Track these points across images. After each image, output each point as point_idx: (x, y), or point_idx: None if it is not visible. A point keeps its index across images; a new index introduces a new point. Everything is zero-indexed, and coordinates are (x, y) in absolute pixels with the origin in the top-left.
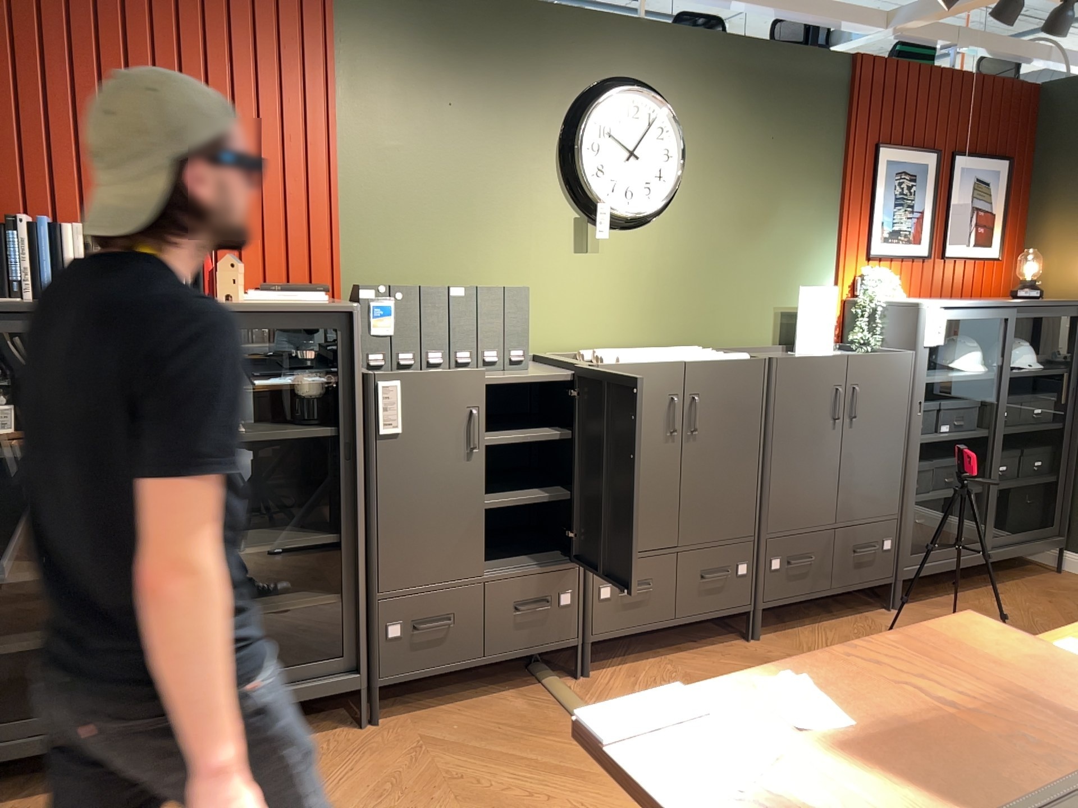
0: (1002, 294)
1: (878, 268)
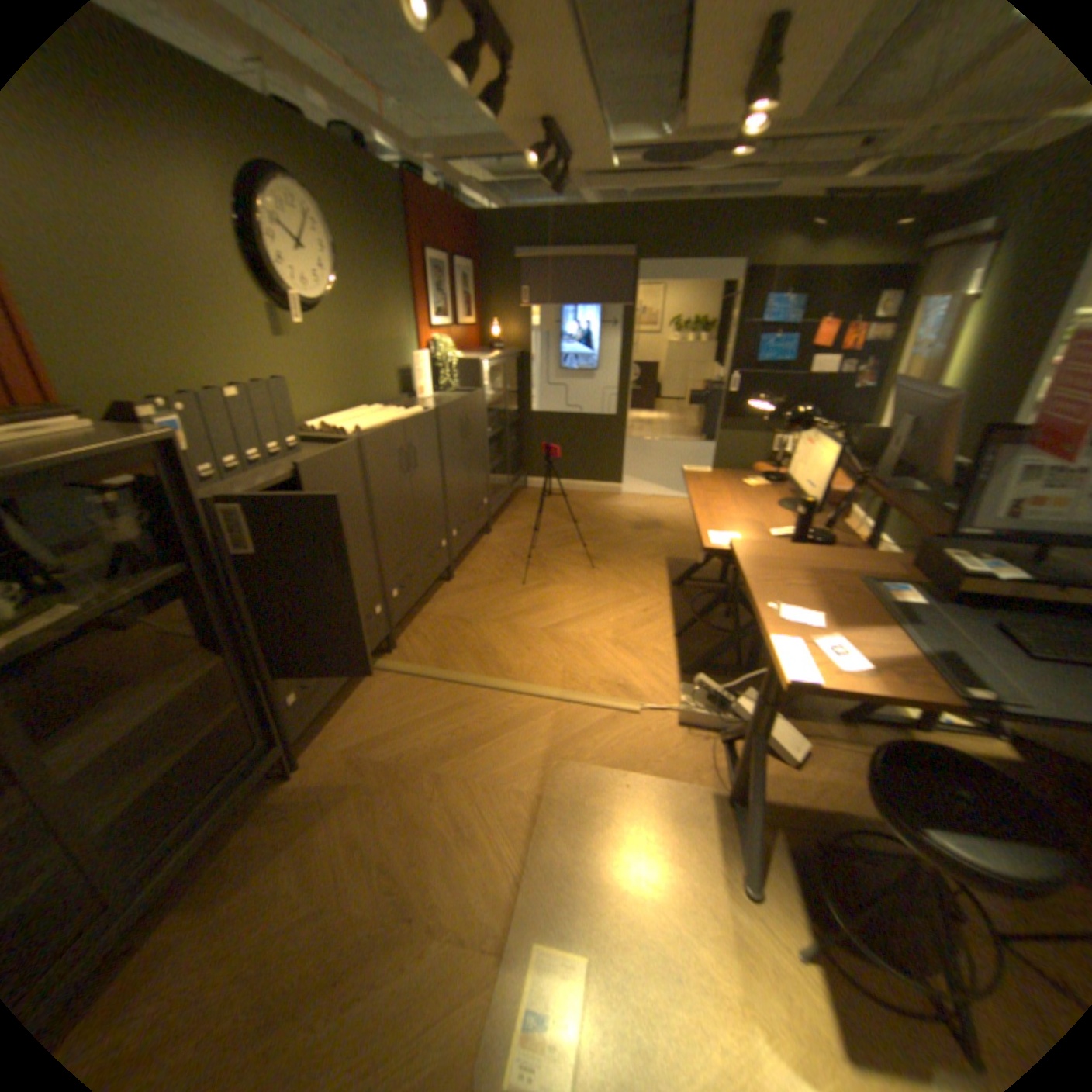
0: (479, 346)
1: (441, 335)
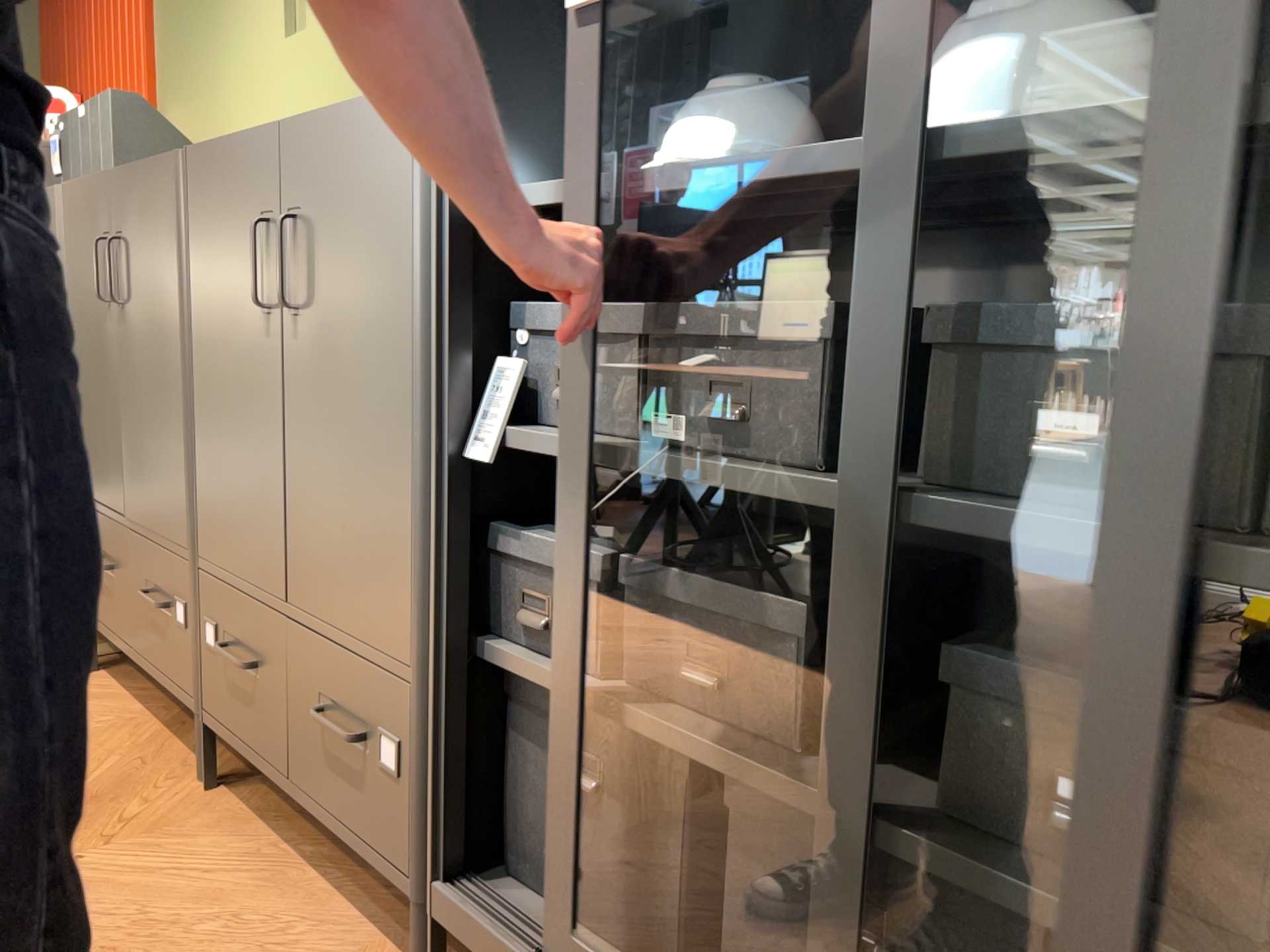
0: None
1: None
